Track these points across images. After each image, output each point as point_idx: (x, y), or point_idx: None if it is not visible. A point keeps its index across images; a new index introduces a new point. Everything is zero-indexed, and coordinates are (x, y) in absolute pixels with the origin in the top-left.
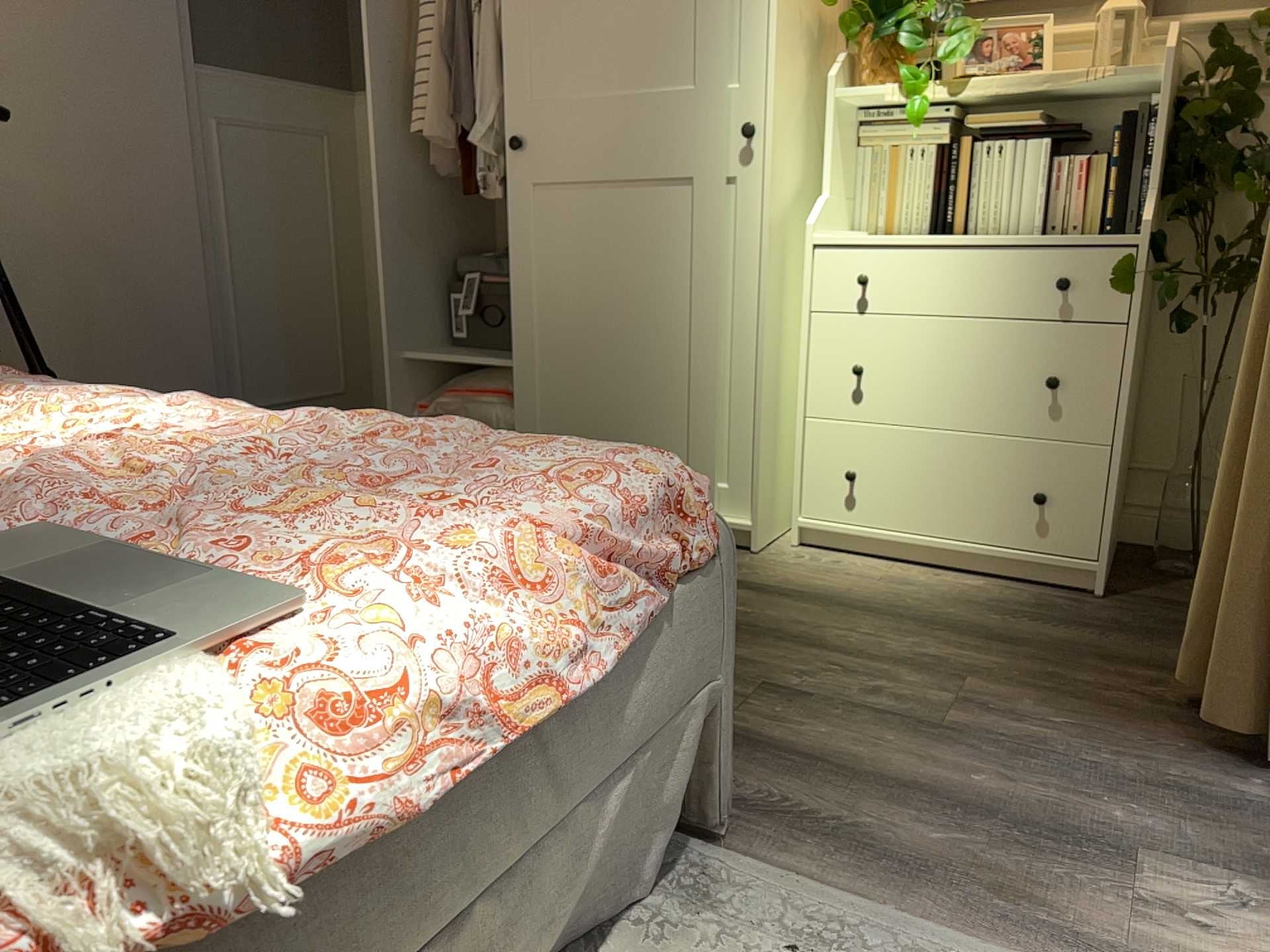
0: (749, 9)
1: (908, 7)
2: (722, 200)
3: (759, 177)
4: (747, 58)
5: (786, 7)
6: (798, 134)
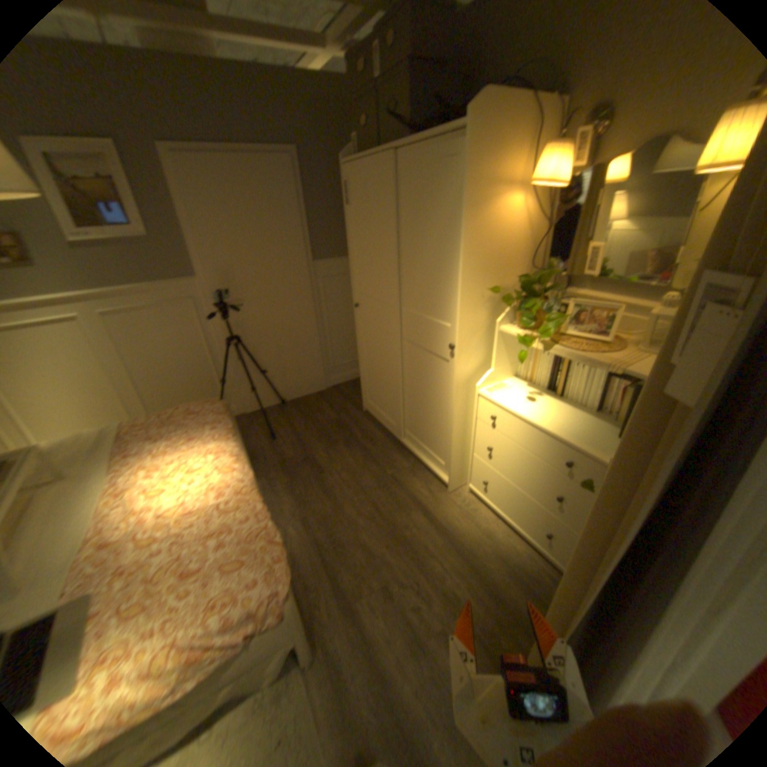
0: (454, 297)
1: (539, 294)
2: (445, 368)
3: (455, 365)
4: (453, 317)
5: (469, 299)
6: (481, 344)
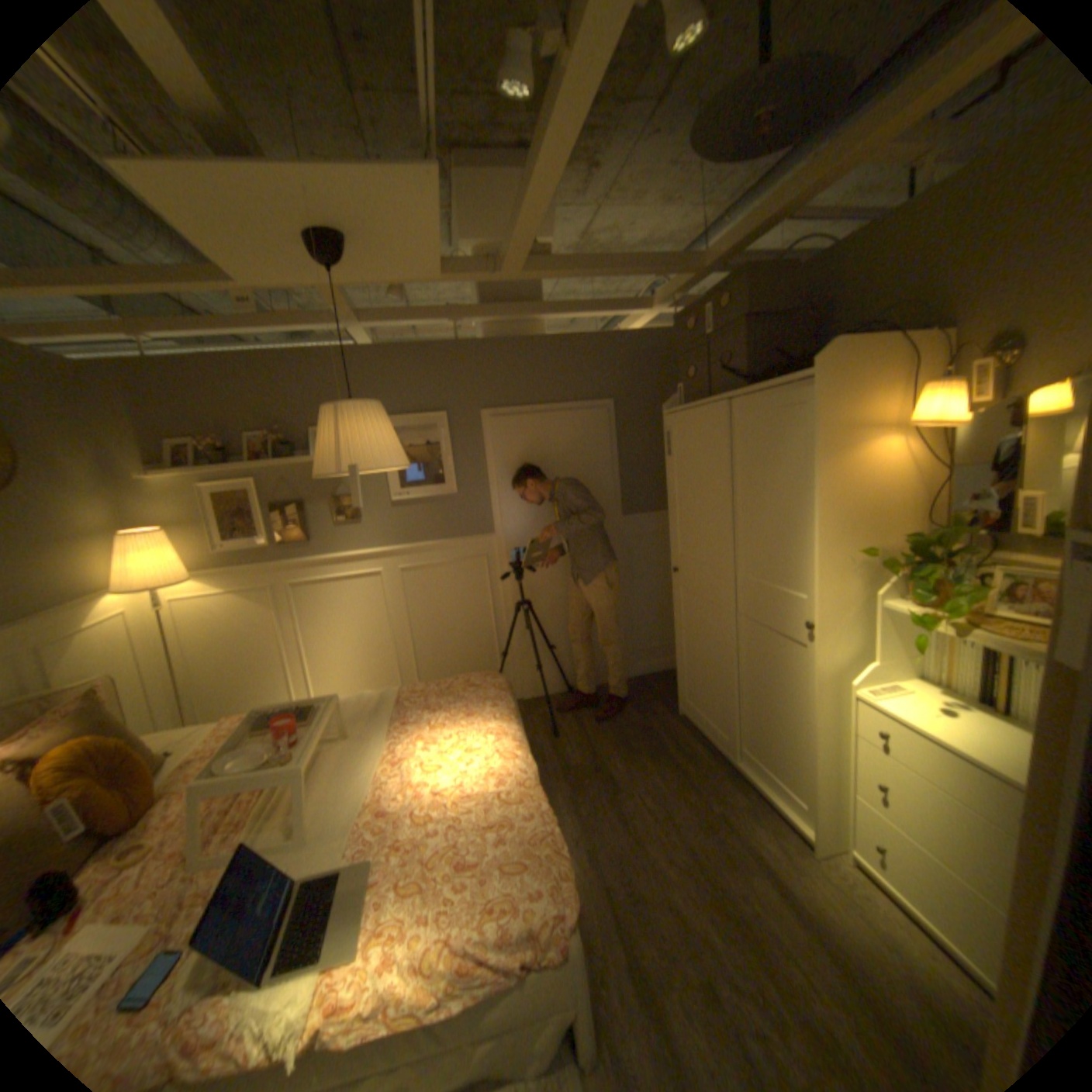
0: (811, 559)
1: (942, 559)
2: (802, 654)
3: (818, 651)
4: (811, 585)
5: (833, 563)
6: (856, 624)
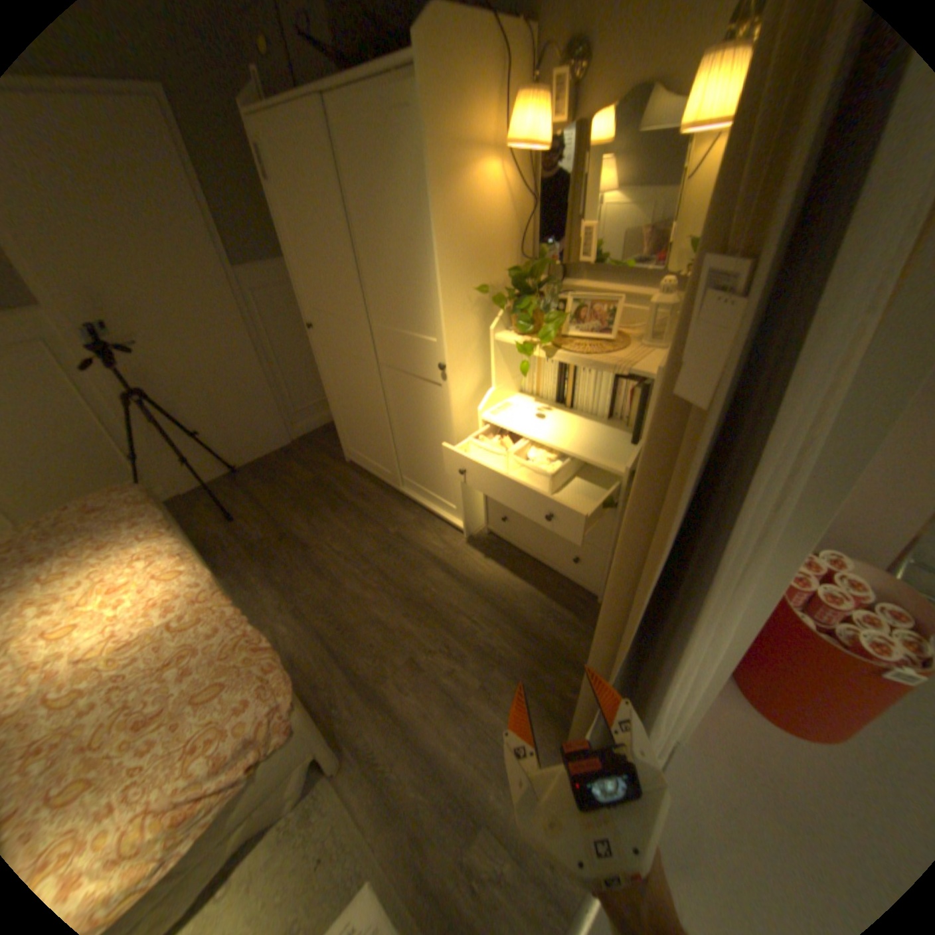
0: (436, 302)
1: (534, 290)
2: (438, 393)
3: (451, 389)
4: (439, 329)
5: (455, 303)
6: (477, 358)
